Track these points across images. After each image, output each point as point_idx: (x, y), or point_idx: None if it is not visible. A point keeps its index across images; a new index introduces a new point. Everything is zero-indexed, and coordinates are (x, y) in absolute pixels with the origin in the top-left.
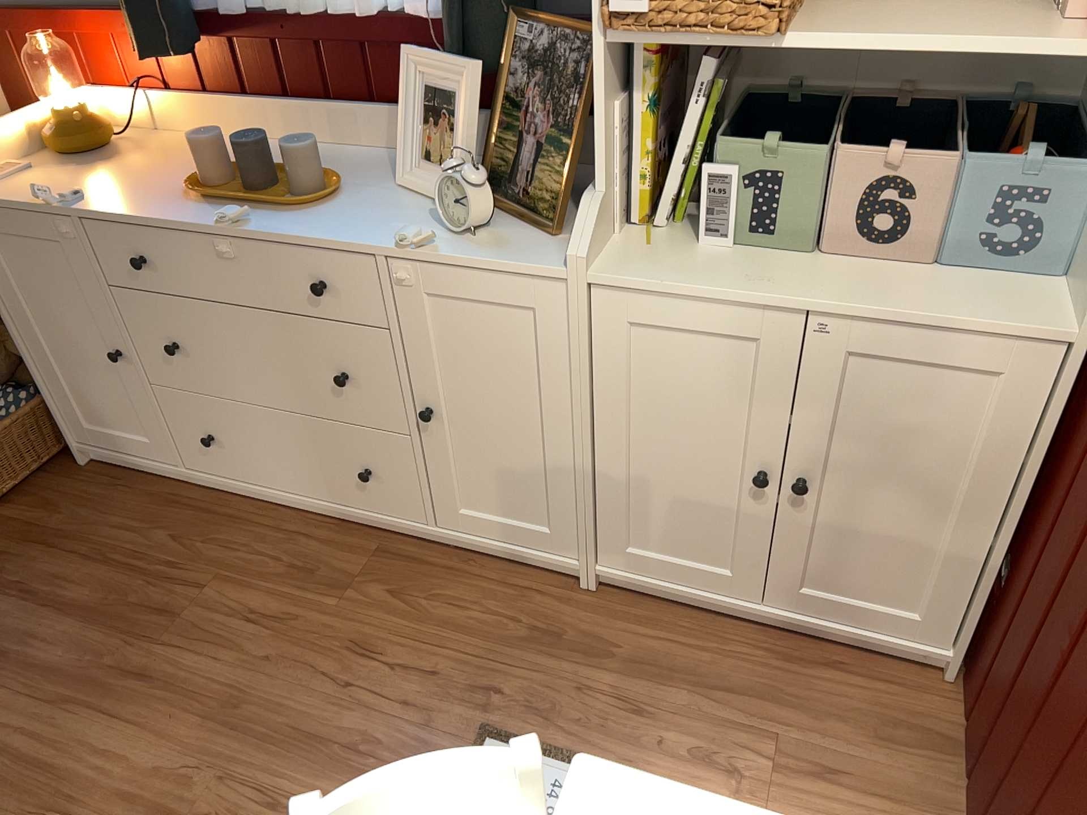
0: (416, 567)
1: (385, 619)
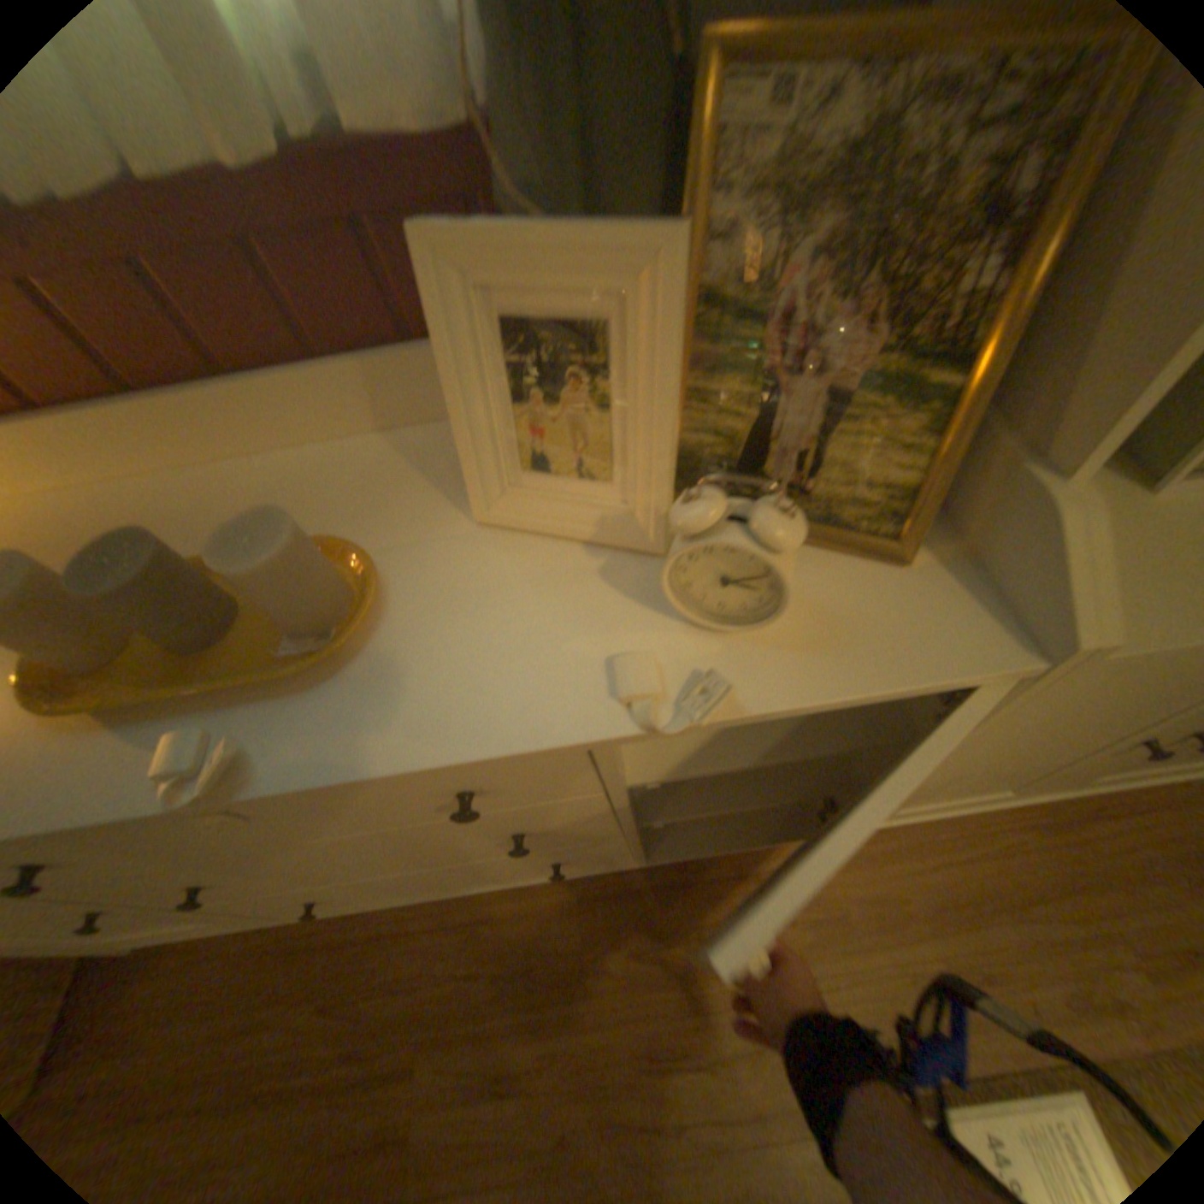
0: (637, 910)
1: (656, 1010)
